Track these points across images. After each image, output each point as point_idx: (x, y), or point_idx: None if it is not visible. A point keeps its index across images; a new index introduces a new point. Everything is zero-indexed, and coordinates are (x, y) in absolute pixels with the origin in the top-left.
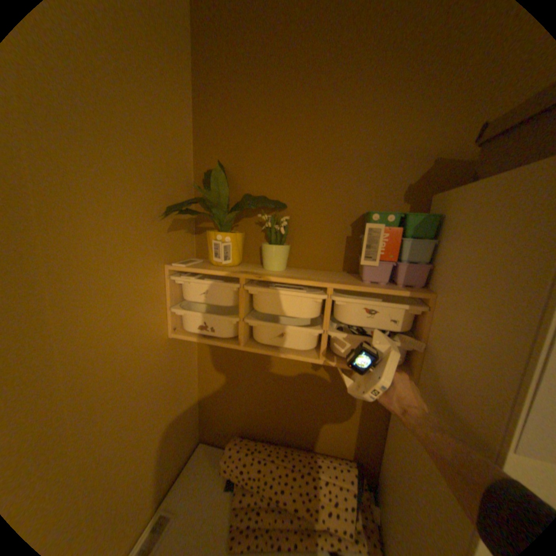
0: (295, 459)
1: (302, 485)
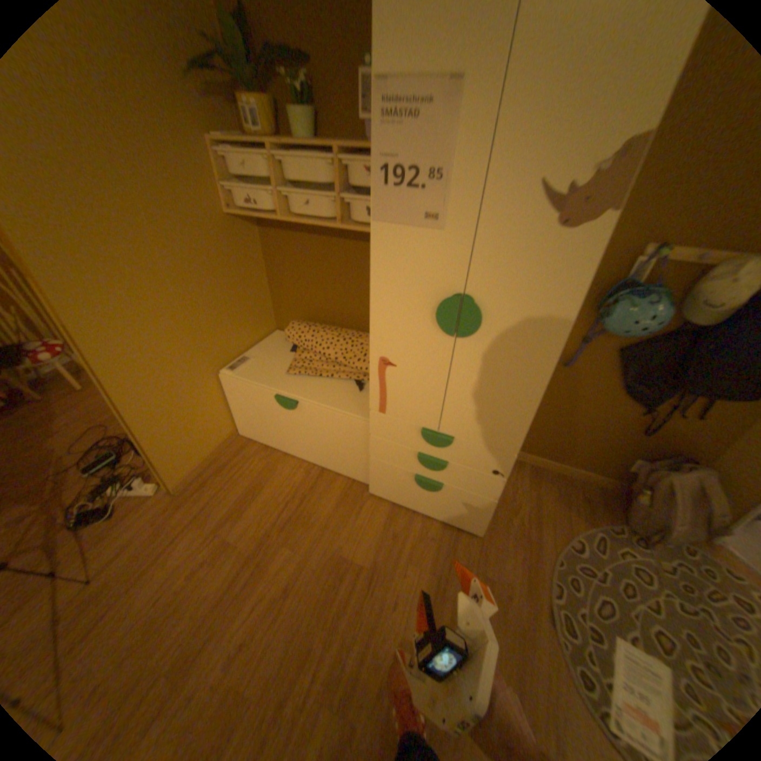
0: (342, 332)
1: (342, 345)
